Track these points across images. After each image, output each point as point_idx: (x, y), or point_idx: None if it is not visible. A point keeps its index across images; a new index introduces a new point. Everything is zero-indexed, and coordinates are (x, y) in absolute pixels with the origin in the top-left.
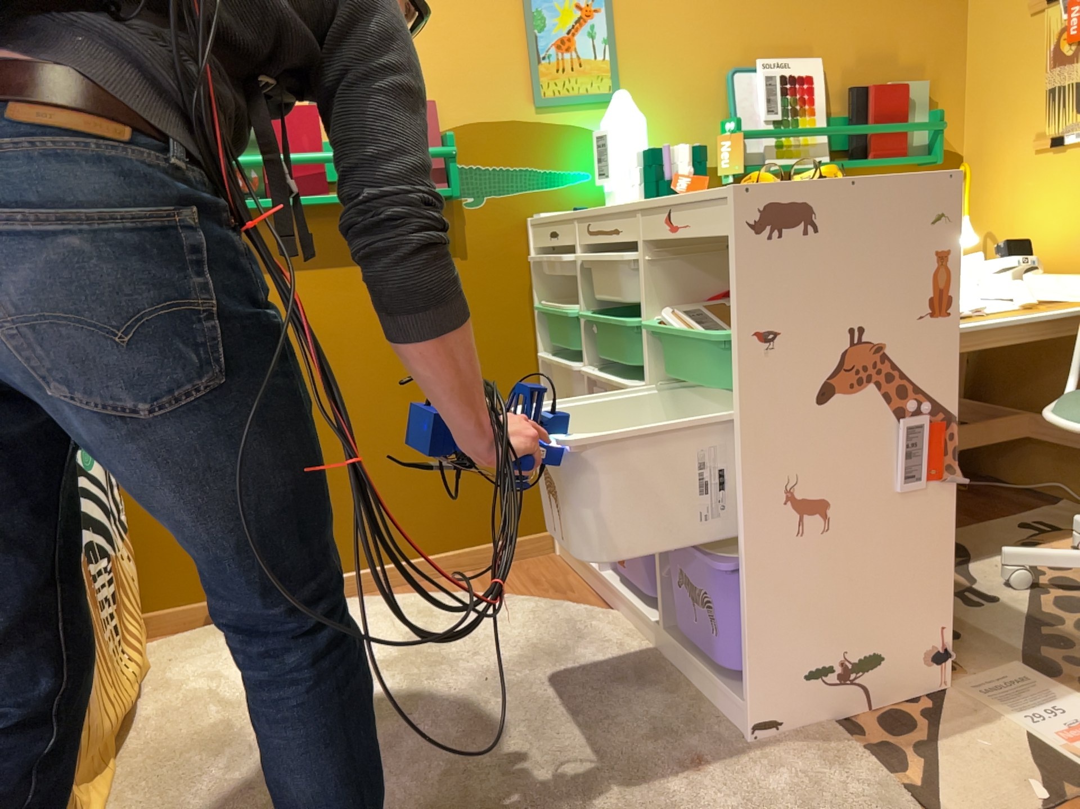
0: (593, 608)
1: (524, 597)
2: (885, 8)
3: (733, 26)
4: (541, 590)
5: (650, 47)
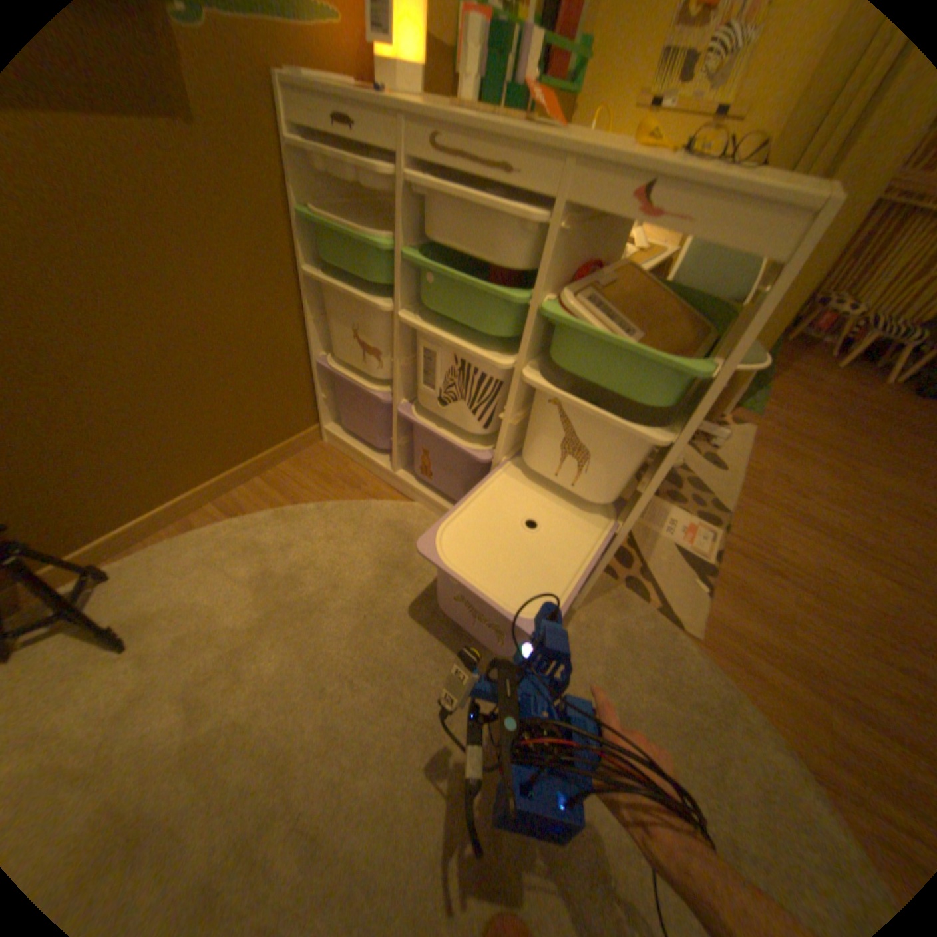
0: (394, 499)
1: (334, 502)
2: None
3: None
4: (339, 487)
5: None
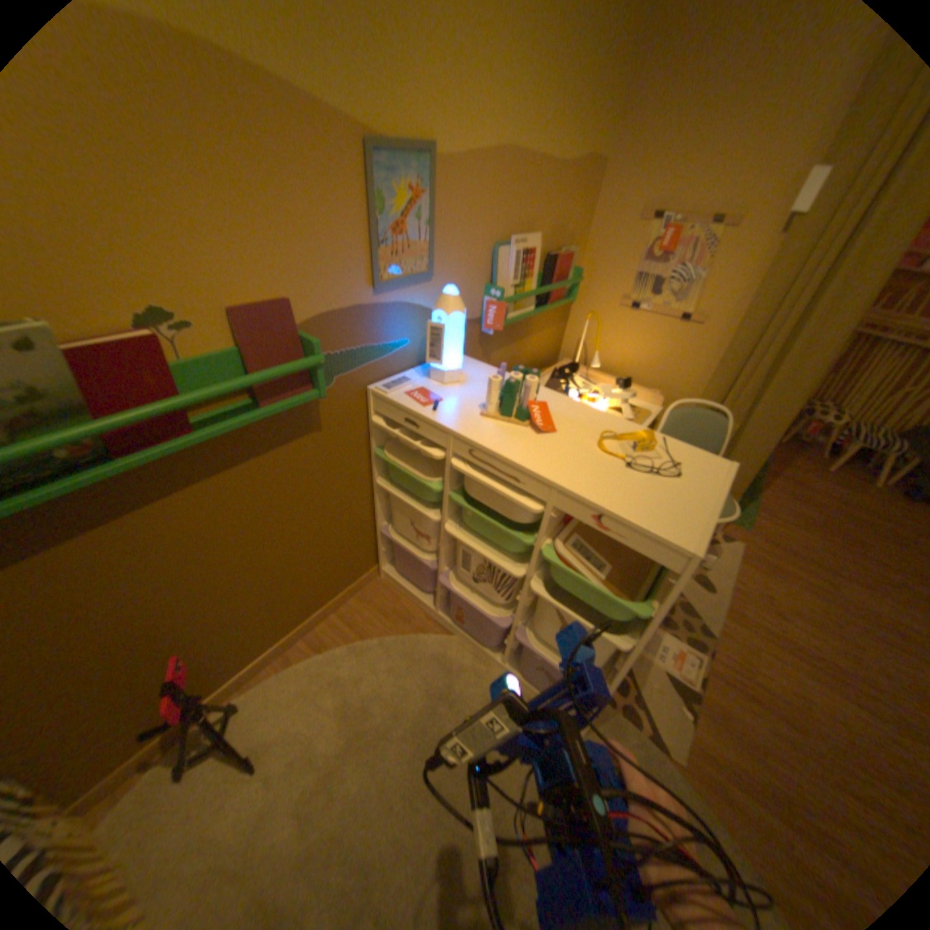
0: (437, 632)
1: (391, 637)
2: (572, 191)
3: (503, 206)
4: (394, 622)
5: (455, 225)
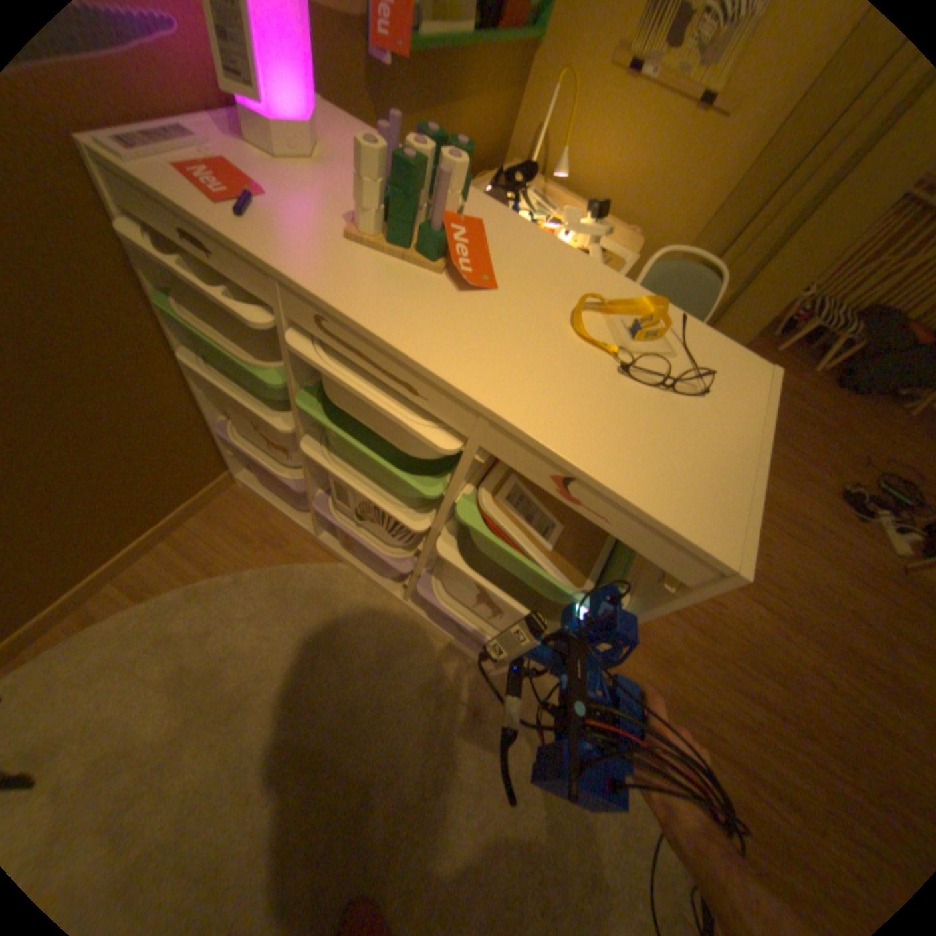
0: (319, 559)
1: (253, 571)
2: None
3: None
4: (258, 549)
5: None
